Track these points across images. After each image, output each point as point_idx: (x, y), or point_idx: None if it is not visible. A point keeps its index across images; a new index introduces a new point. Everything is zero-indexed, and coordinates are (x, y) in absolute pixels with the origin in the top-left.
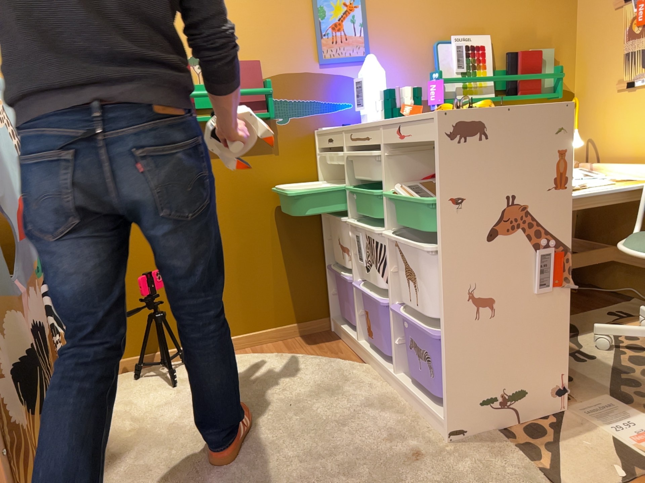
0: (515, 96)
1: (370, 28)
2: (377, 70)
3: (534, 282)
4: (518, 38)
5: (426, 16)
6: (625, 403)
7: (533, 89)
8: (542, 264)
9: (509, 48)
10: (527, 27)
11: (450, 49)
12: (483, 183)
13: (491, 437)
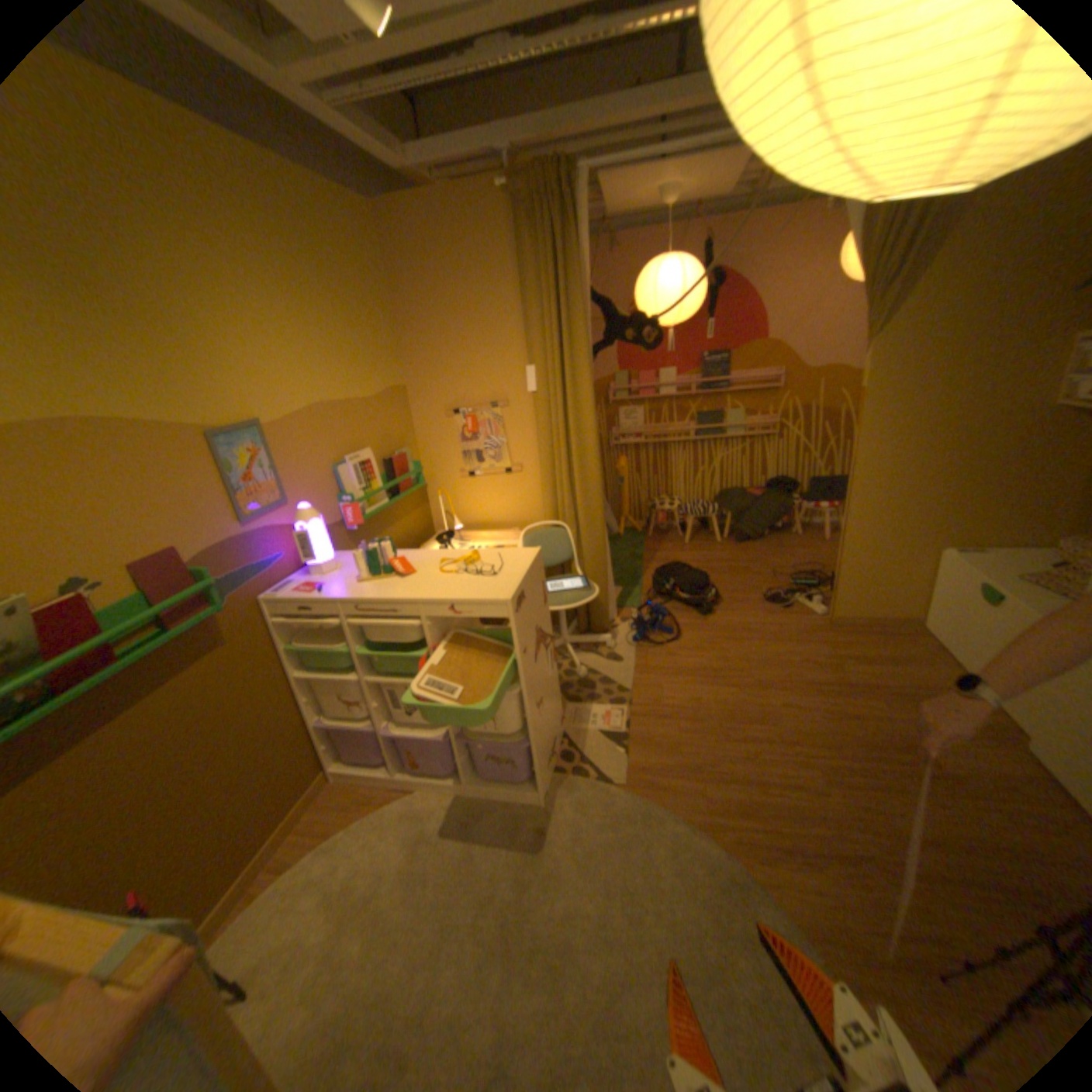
0: (399, 494)
1: (279, 468)
2: (320, 520)
3: (548, 669)
4: (385, 443)
5: (321, 442)
6: (577, 701)
7: (408, 485)
8: (549, 655)
9: (383, 454)
10: (388, 432)
11: (348, 469)
12: (529, 628)
13: (555, 778)
